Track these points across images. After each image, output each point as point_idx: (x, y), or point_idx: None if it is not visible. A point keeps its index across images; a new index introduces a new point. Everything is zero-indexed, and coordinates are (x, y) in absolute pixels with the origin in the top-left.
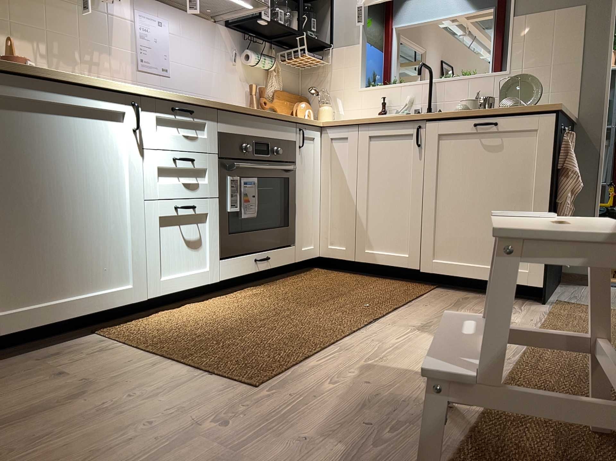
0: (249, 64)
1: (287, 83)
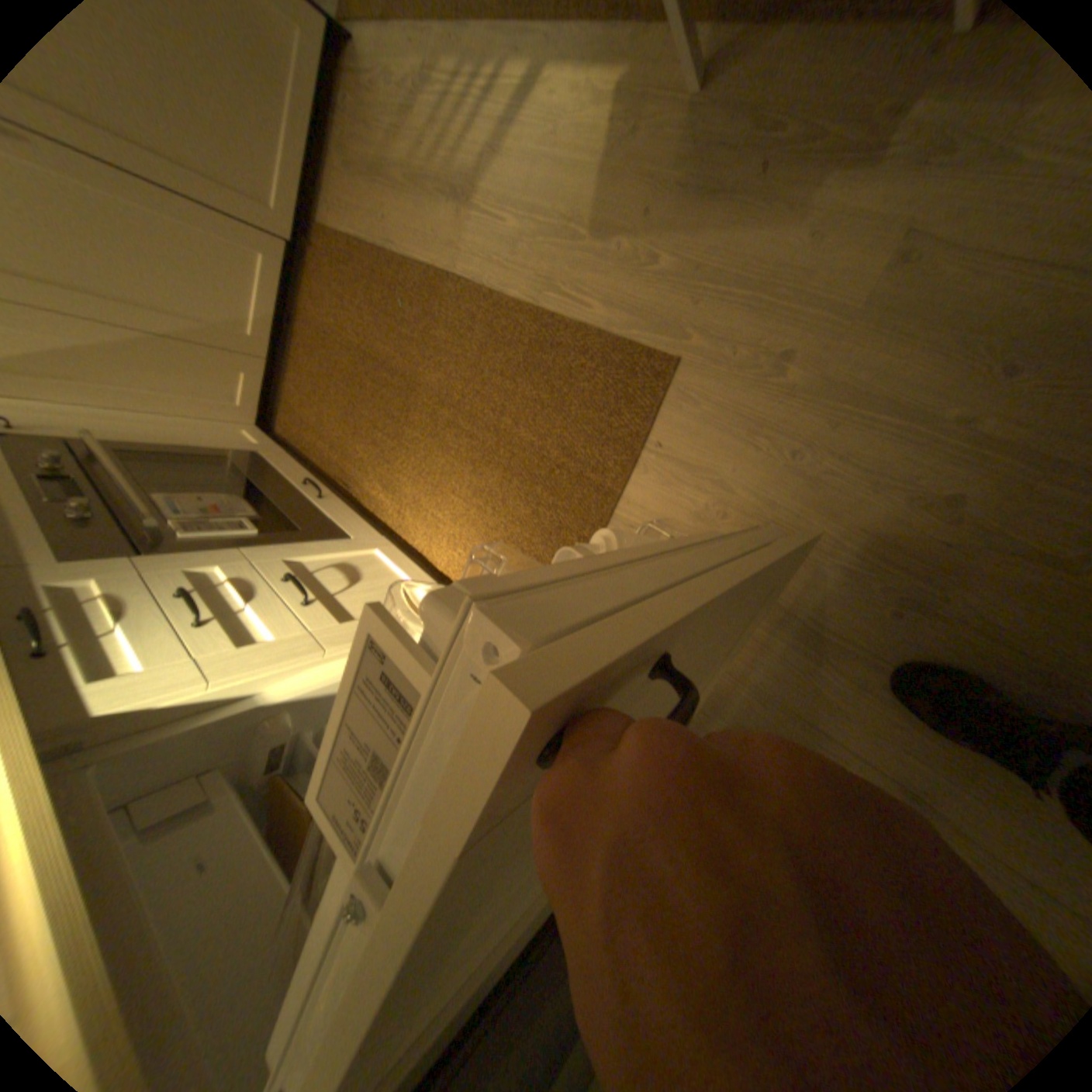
0: None
1: None
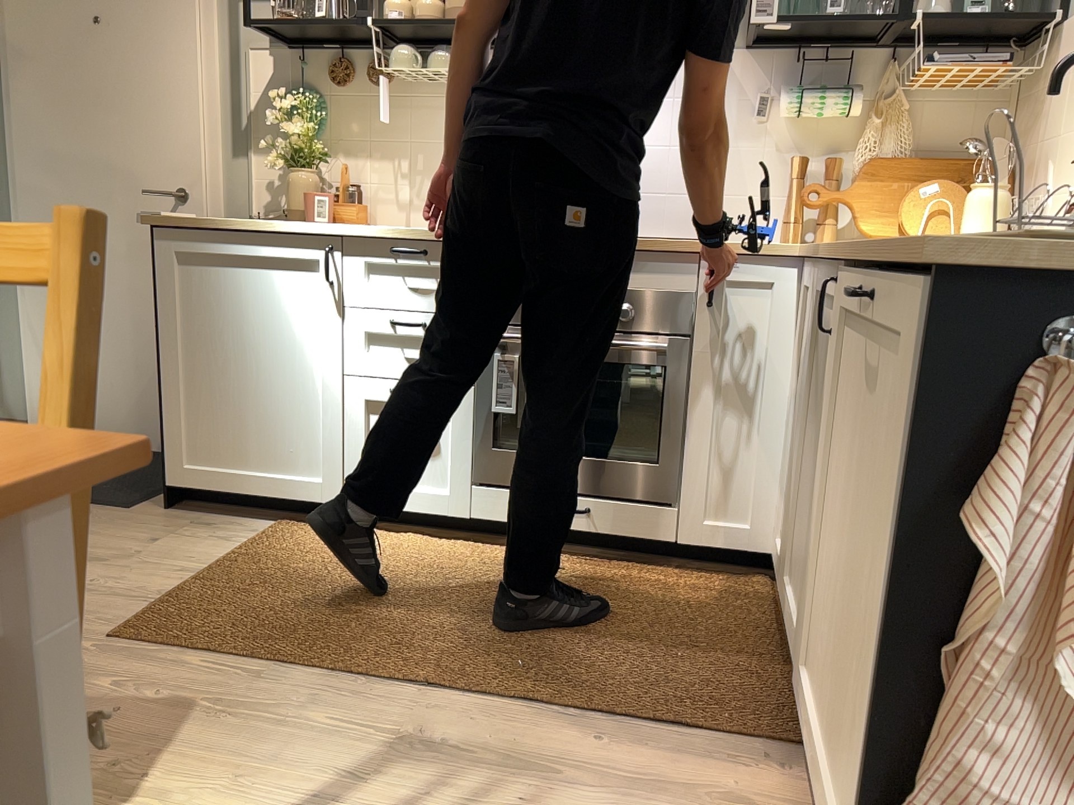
0: (776, 116)
1: (950, 131)
